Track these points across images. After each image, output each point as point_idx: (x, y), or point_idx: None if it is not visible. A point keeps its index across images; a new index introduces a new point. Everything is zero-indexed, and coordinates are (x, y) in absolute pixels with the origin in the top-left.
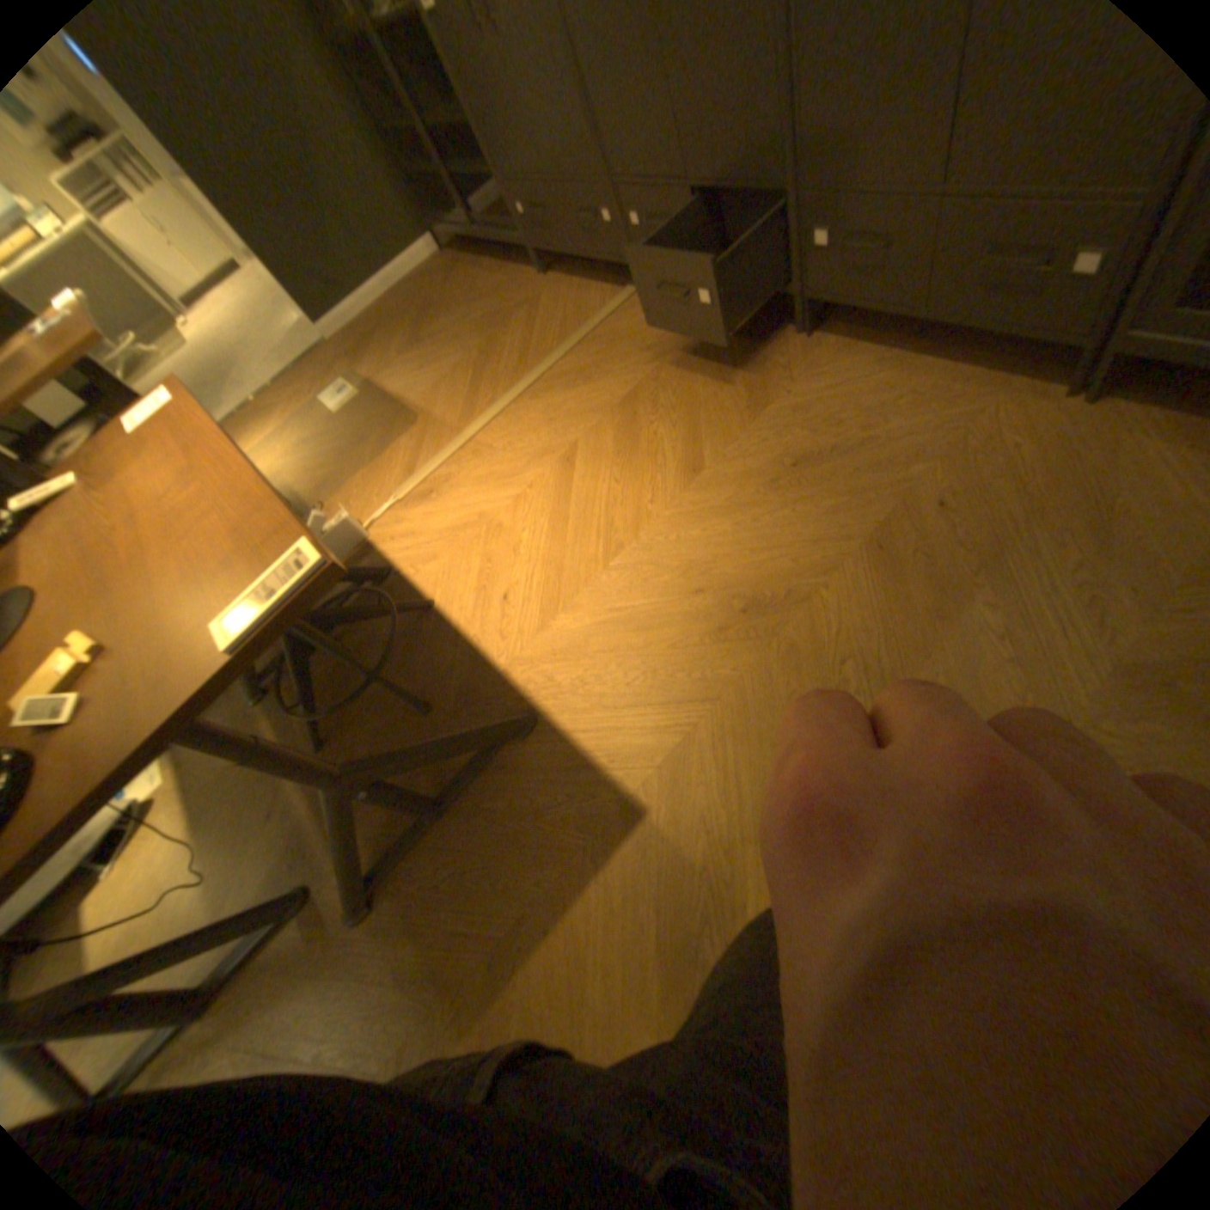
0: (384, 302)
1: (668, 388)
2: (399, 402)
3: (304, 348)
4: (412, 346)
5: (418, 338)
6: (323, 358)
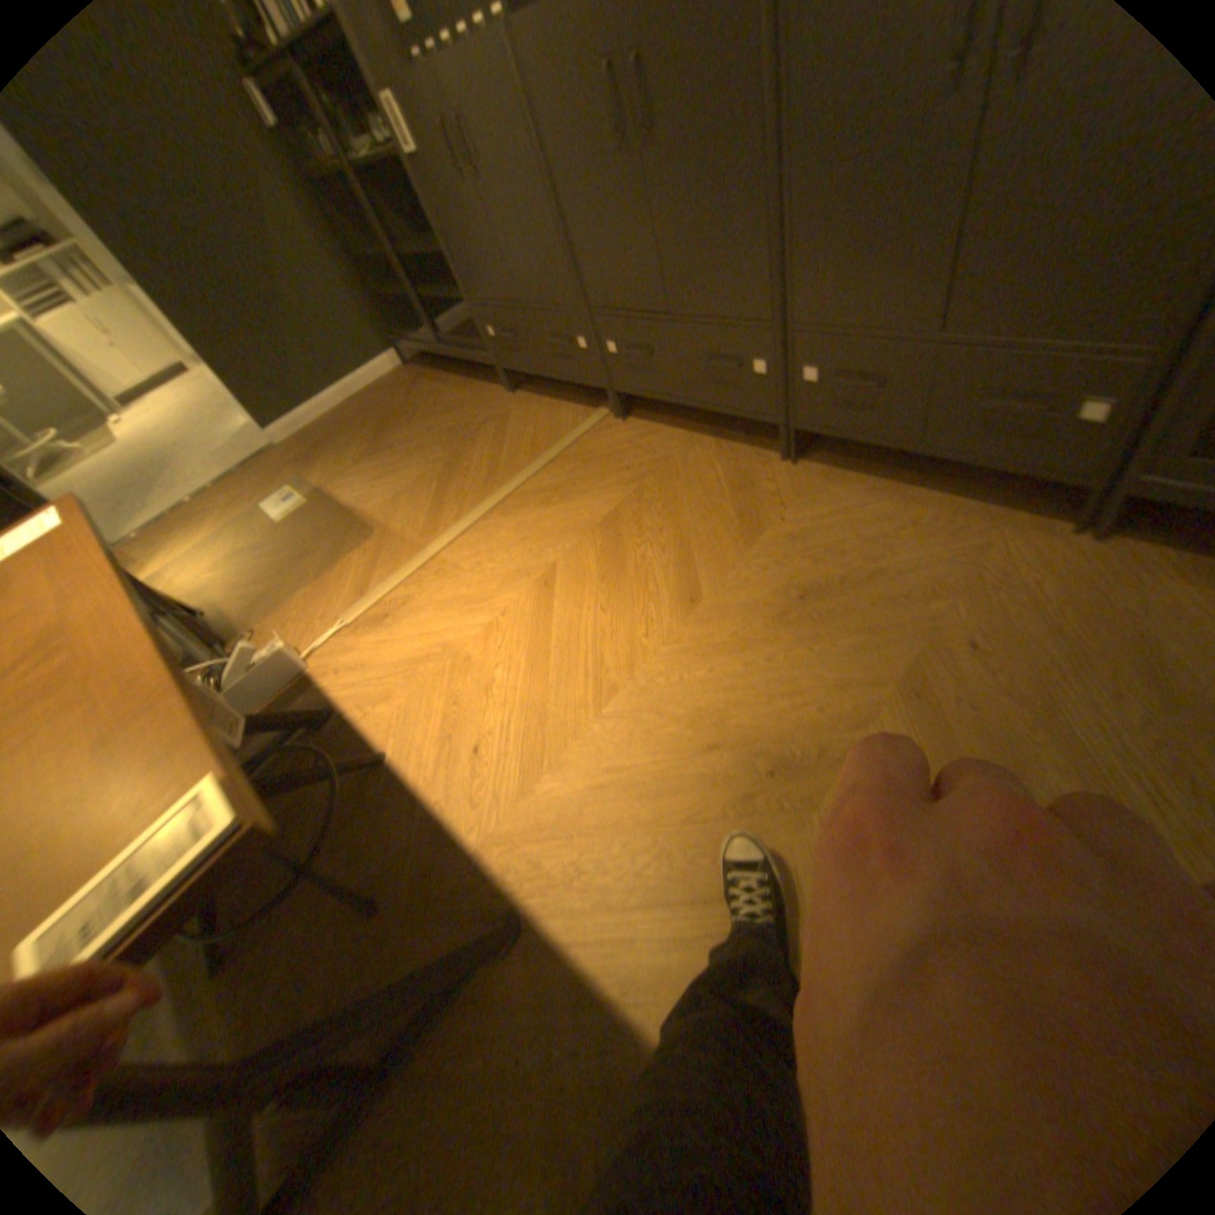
0: (341, 412)
1: (652, 510)
2: (352, 514)
3: (248, 454)
4: (369, 457)
5: (376, 449)
6: (268, 465)
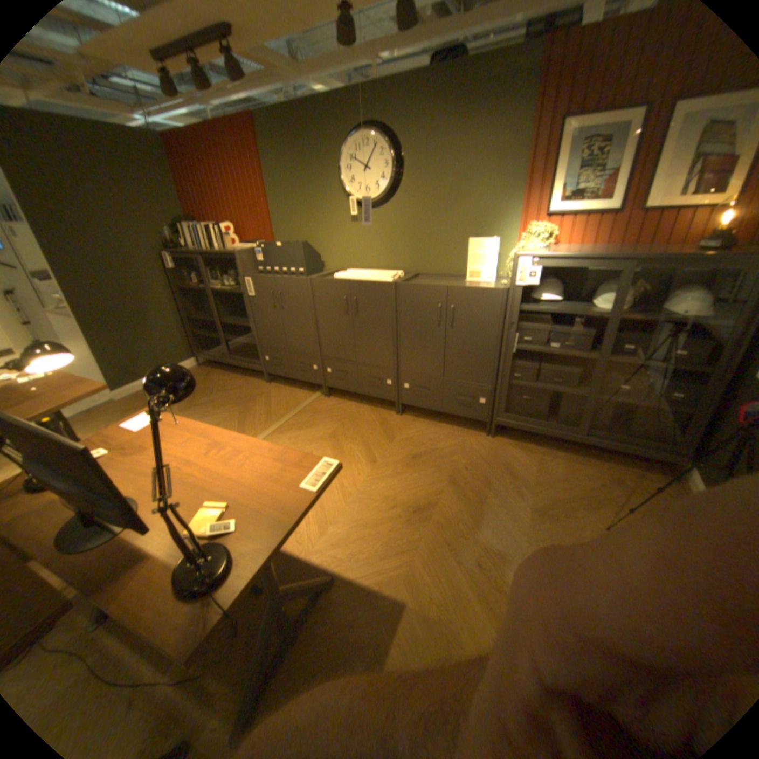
0: None
1: (351, 431)
2: None
3: (97, 404)
4: (192, 407)
5: (195, 404)
6: (117, 410)
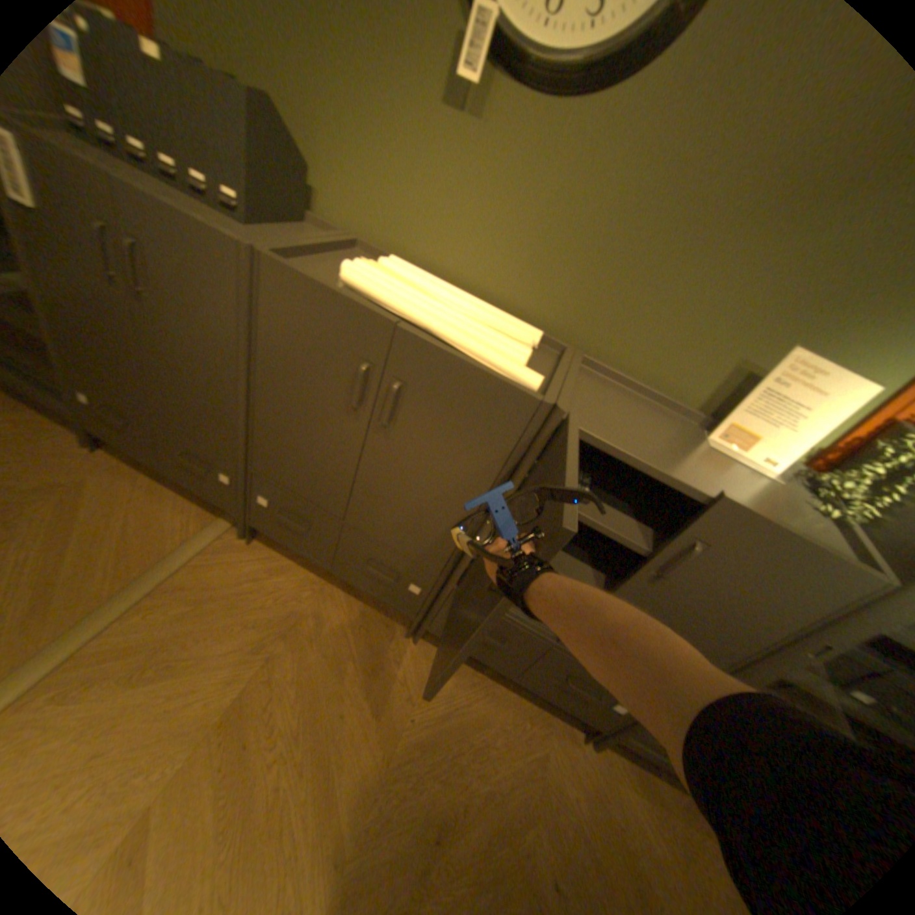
0: None
1: (284, 699)
2: None
3: None
4: None
5: None
6: None
